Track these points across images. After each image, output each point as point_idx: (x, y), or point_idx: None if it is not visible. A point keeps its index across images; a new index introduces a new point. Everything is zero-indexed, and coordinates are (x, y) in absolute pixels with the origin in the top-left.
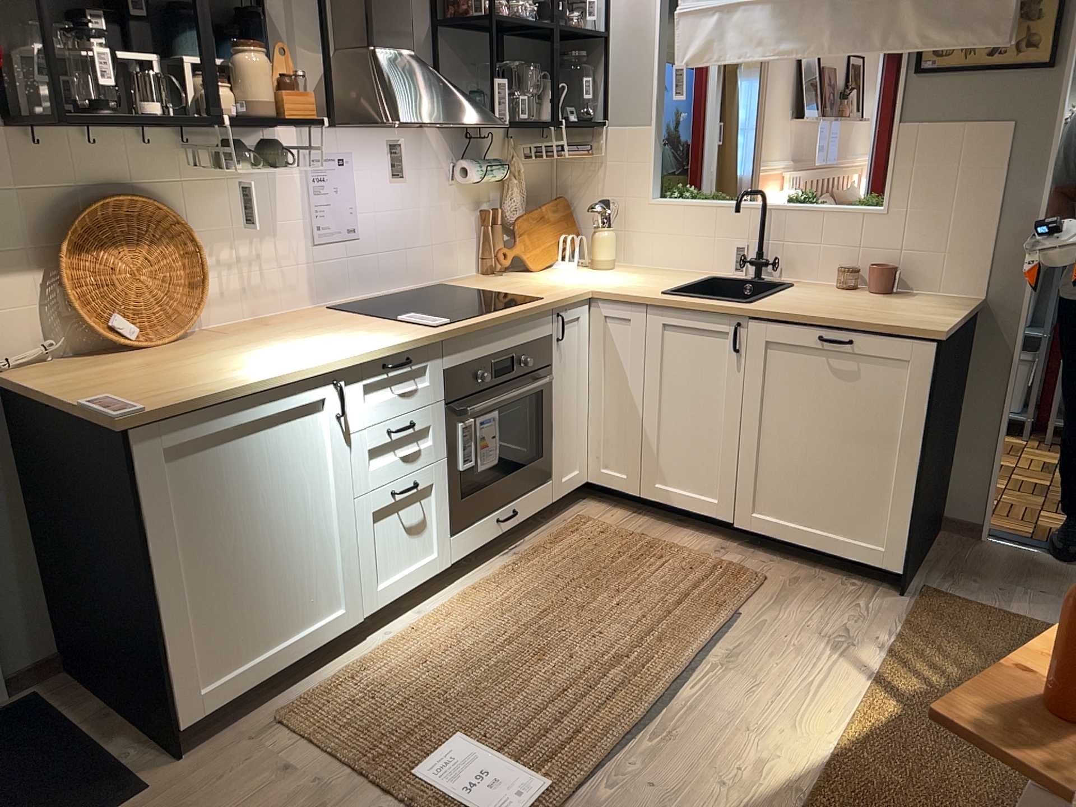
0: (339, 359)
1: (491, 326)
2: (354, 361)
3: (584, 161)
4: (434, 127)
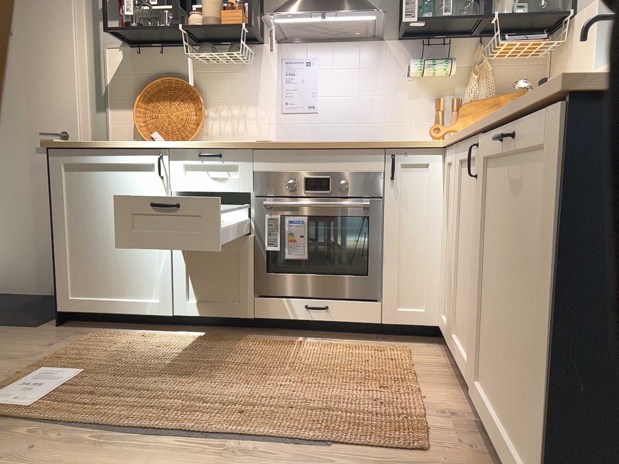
0: (164, 142)
1: (304, 150)
2: (174, 146)
3: (560, 56)
4: (393, 40)
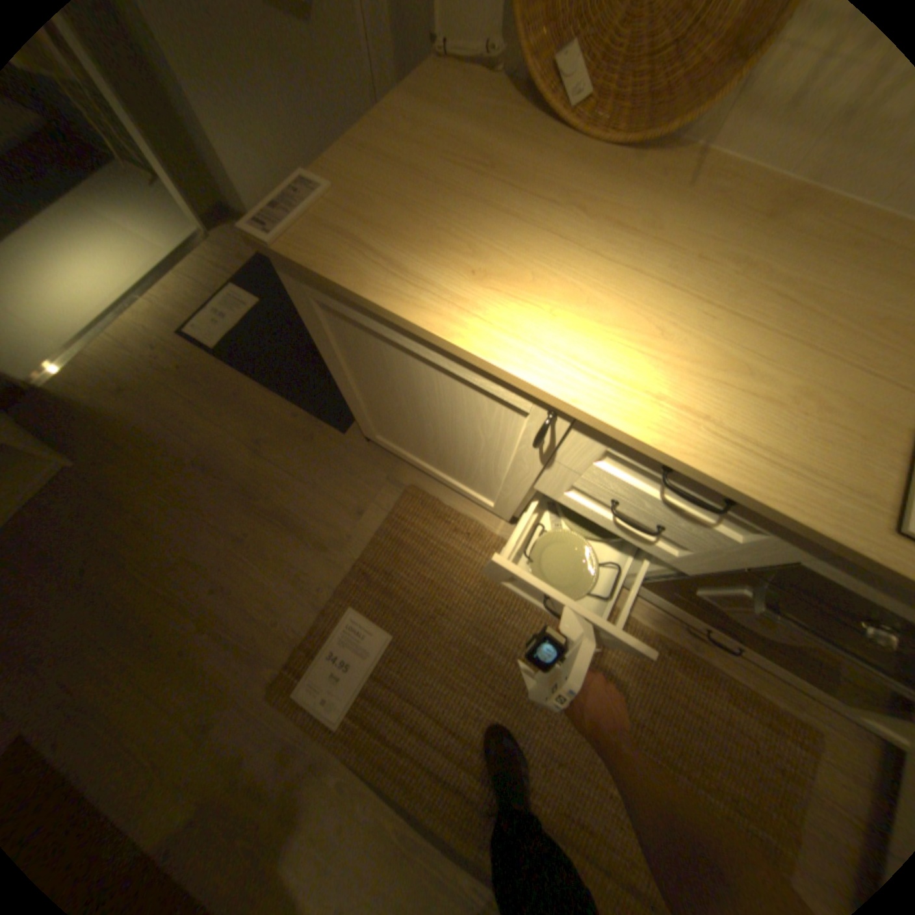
0: (579, 402)
1: None
2: (605, 426)
3: None
4: None
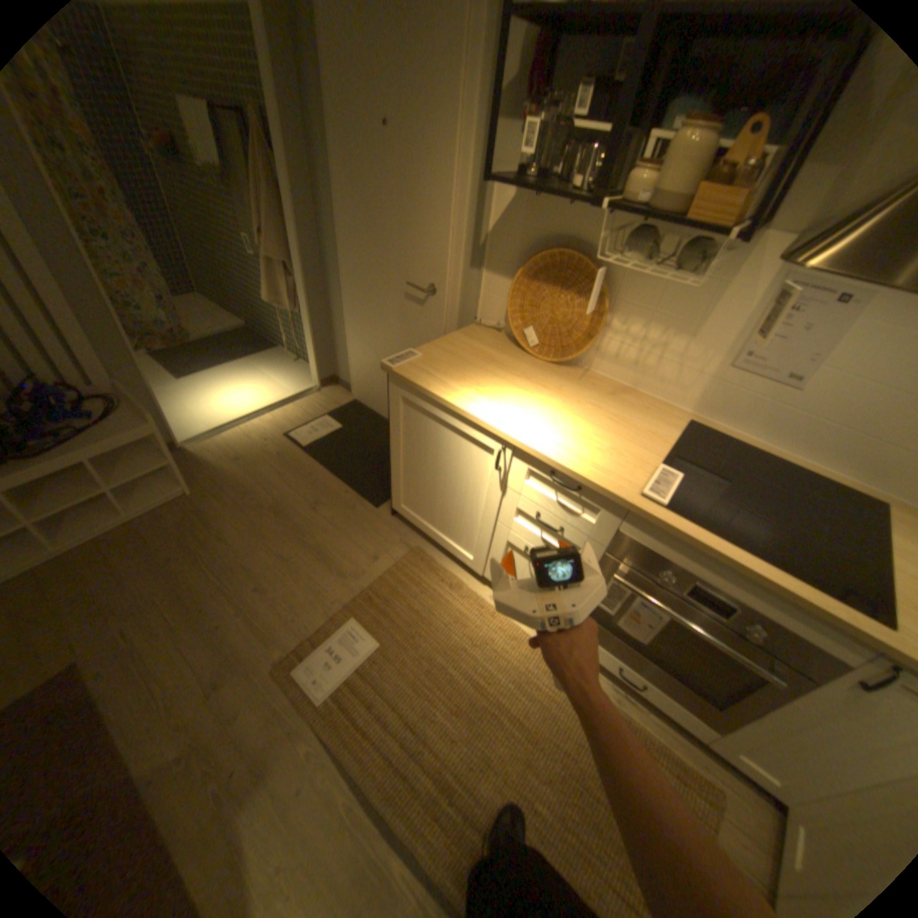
0: (512, 436)
1: (717, 558)
2: (523, 447)
3: None
4: None
